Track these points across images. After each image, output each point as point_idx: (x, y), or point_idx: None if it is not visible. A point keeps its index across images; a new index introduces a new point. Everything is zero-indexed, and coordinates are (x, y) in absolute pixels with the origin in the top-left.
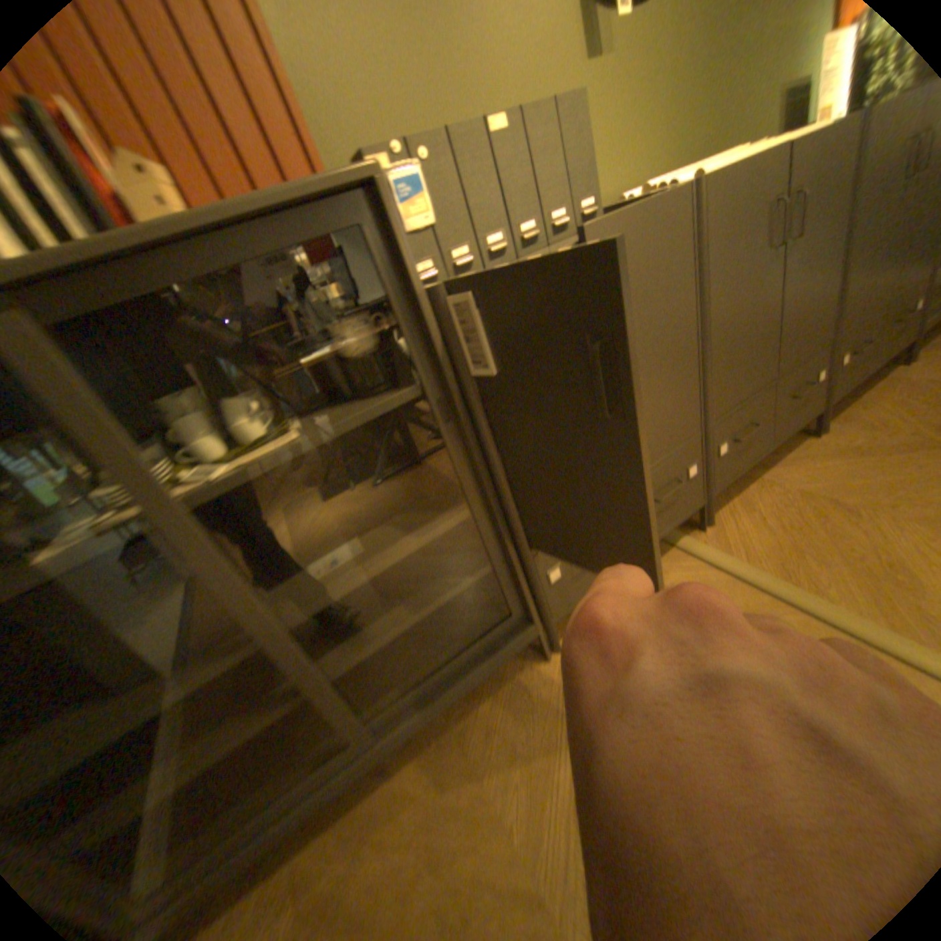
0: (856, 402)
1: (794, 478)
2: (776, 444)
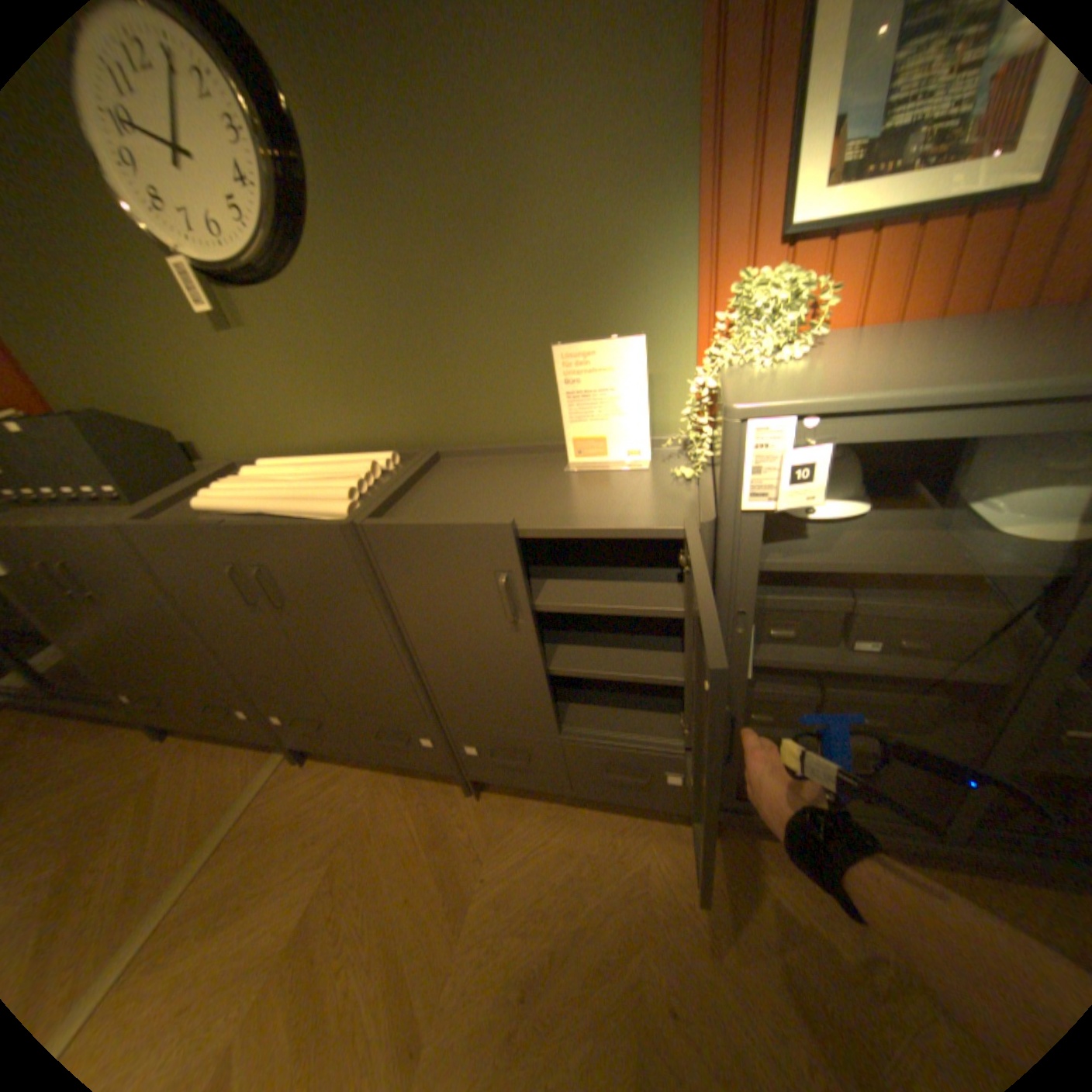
0: (560, 806)
1: (378, 799)
2: (362, 758)
